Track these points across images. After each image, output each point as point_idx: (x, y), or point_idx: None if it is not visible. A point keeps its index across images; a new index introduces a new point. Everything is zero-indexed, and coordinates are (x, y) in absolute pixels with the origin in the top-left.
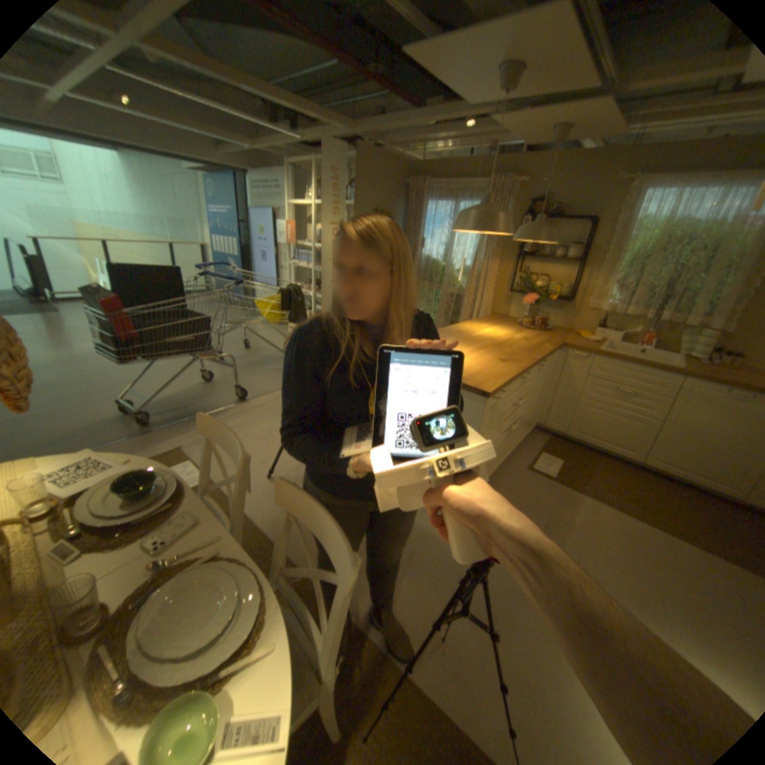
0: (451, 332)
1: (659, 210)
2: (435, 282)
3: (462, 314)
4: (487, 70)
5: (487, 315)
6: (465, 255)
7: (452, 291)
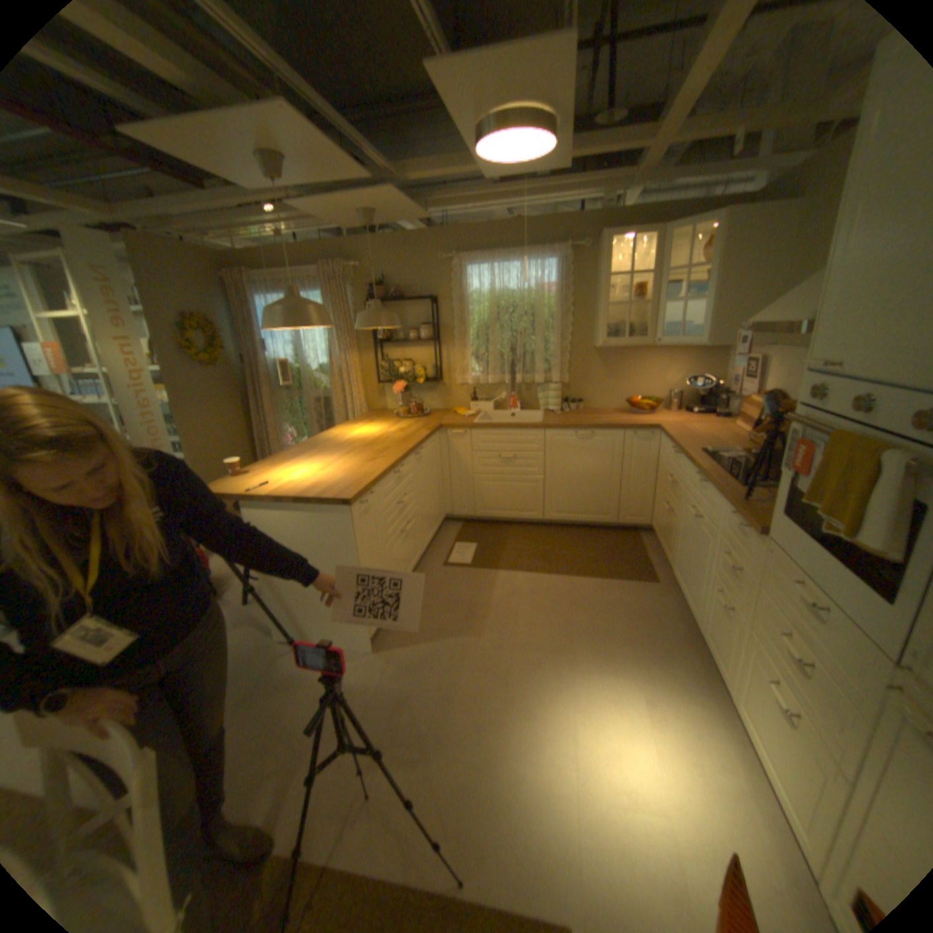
0: (316, 443)
1: (481, 285)
2: (295, 388)
3: (336, 419)
4: (242, 157)
5: (363, 413)
6: (319, 352)
7: (317, 395)
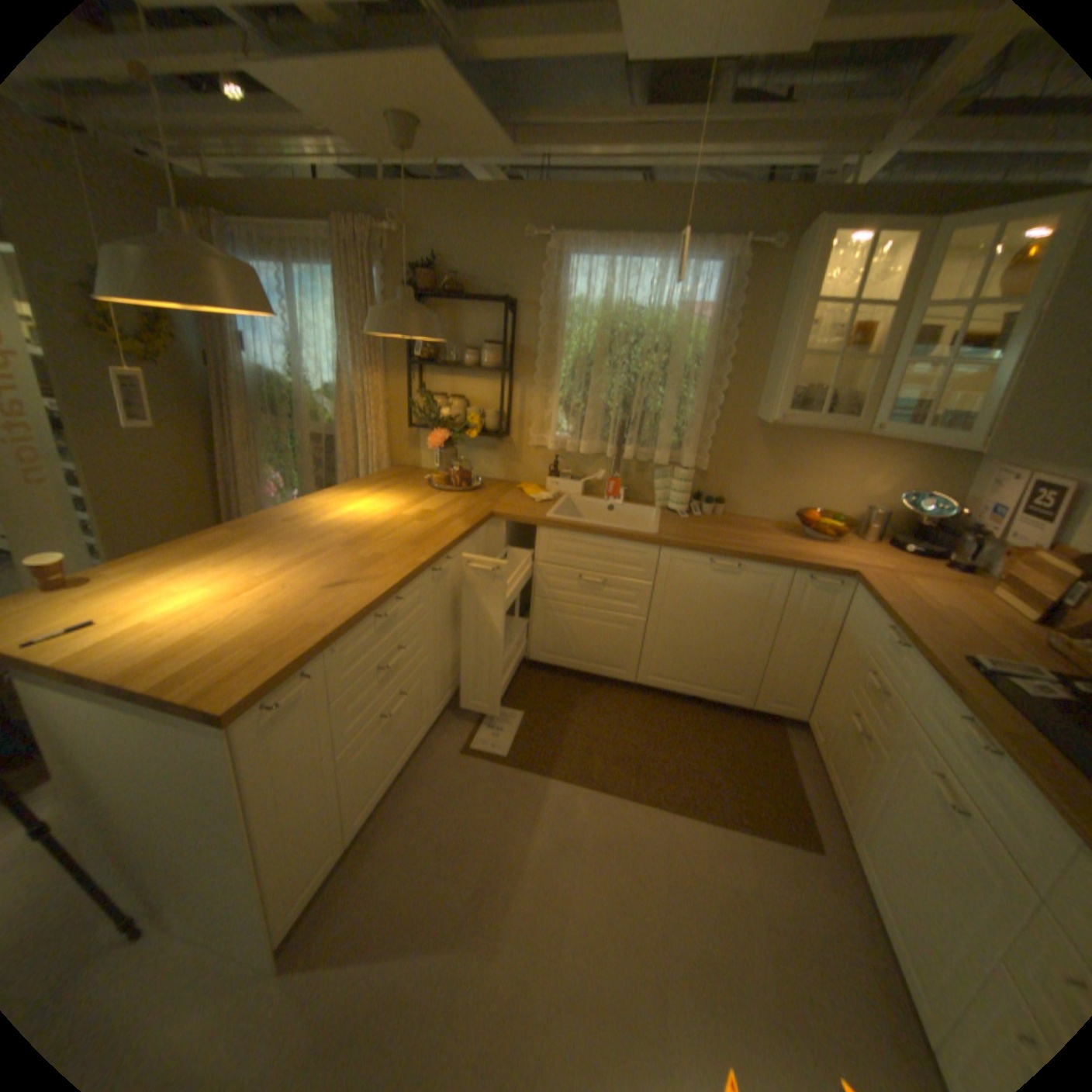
0: (269, 521)
1: (591, 290)
2: (286, 415)
3: (340, 472)
4: None
5: (382, 469)
6: (325, 363)
7: (318, 431)
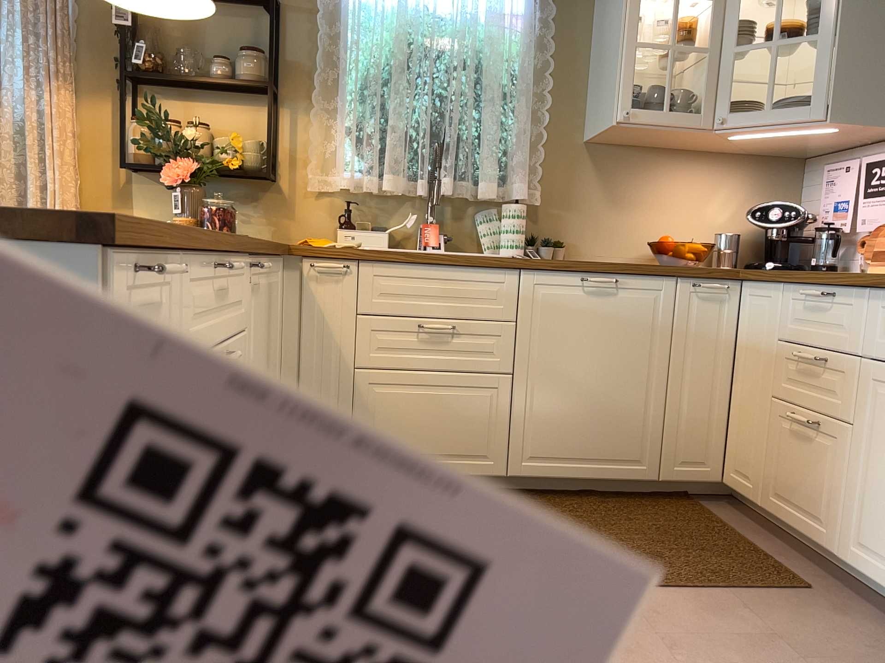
0: None
1: None
2: None
3: None
4: None
5: None
6: None
7: None
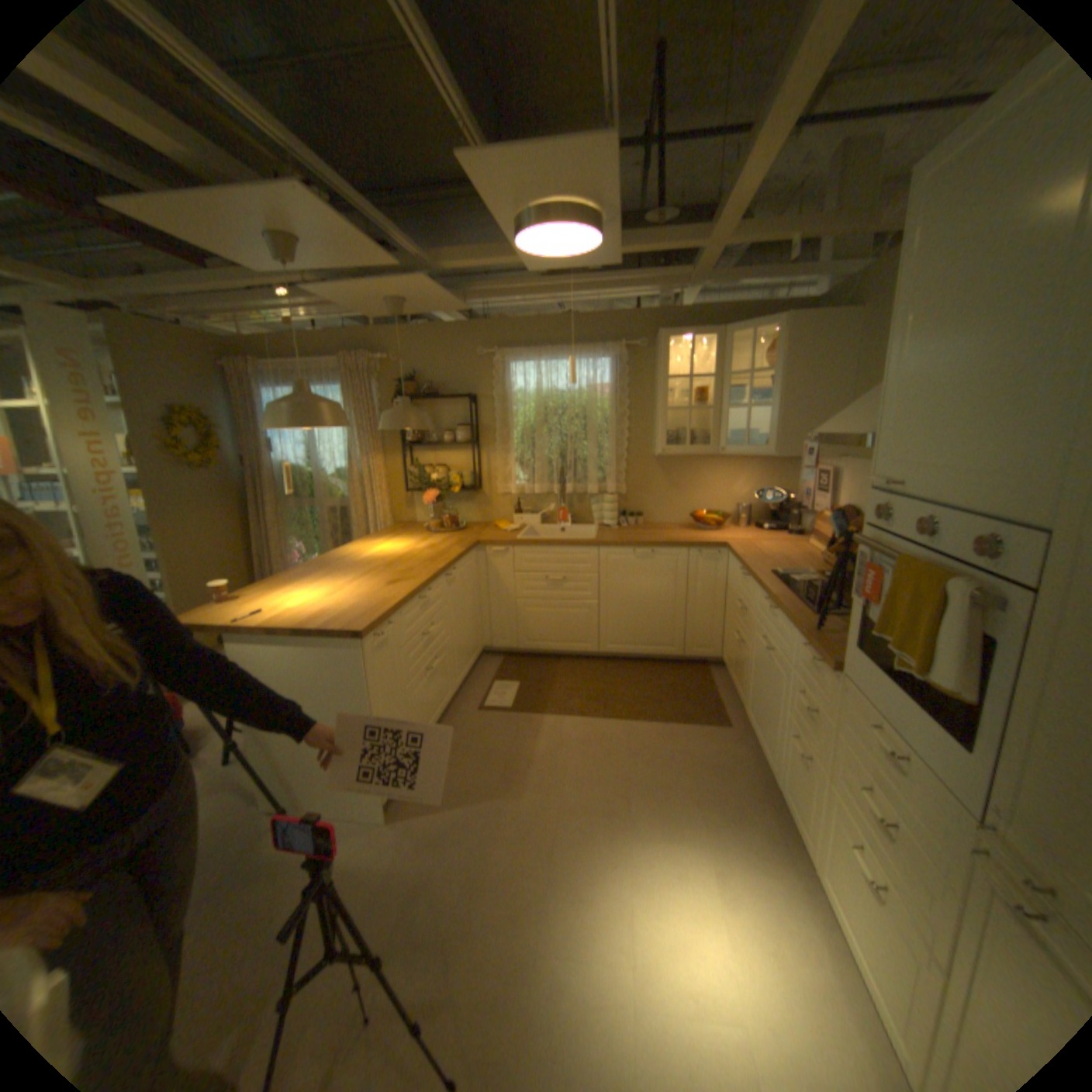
0: (326, 561)
1: (526, 384)
2: (306, 496)
3: (354, 533)
4: (249, 238)
5: (387, 526)
6: (336, 454)
7: (333, 505)
